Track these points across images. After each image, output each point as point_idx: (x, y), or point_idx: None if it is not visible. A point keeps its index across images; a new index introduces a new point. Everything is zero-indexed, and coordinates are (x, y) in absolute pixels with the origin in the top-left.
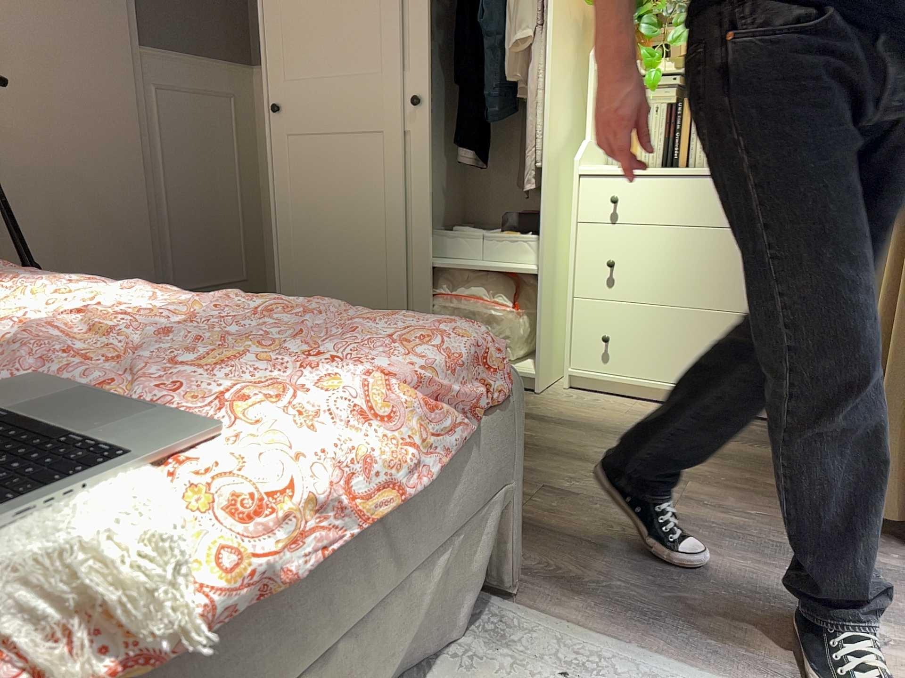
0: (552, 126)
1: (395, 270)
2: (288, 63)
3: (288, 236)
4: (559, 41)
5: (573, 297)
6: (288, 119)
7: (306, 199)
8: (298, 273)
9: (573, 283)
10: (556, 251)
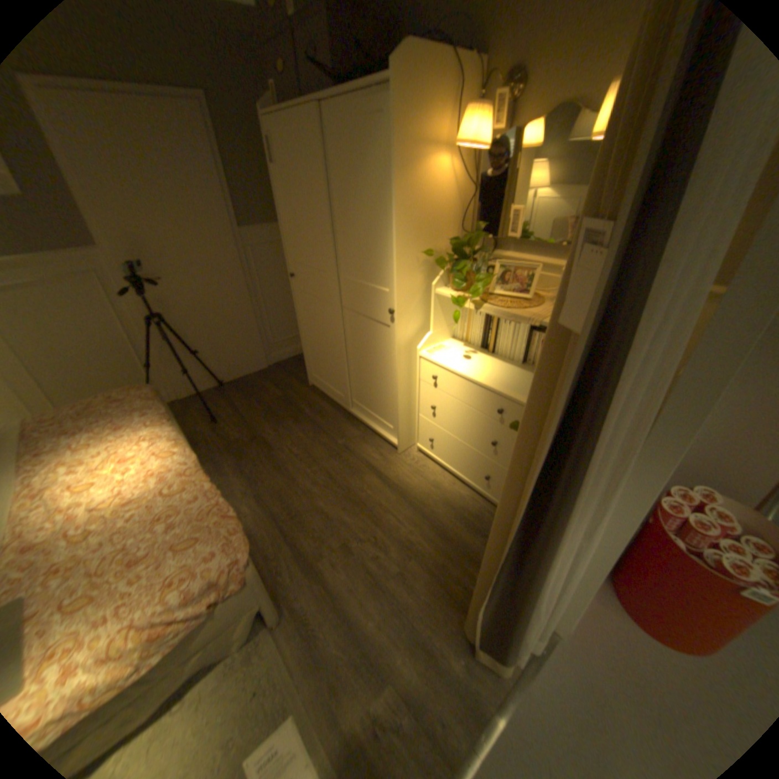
0: (402, 331)
1: (343, 372)
2: (294, 252)
3: (305, 337)
4: (406, 282)
5: (419, 412)
6: (298, 281)
7: (310, 323)
8: (311, 355)
9: (418, 406)
10: (412, 388)
